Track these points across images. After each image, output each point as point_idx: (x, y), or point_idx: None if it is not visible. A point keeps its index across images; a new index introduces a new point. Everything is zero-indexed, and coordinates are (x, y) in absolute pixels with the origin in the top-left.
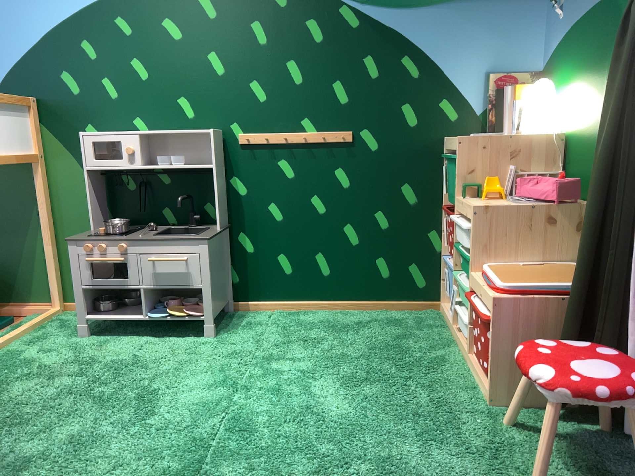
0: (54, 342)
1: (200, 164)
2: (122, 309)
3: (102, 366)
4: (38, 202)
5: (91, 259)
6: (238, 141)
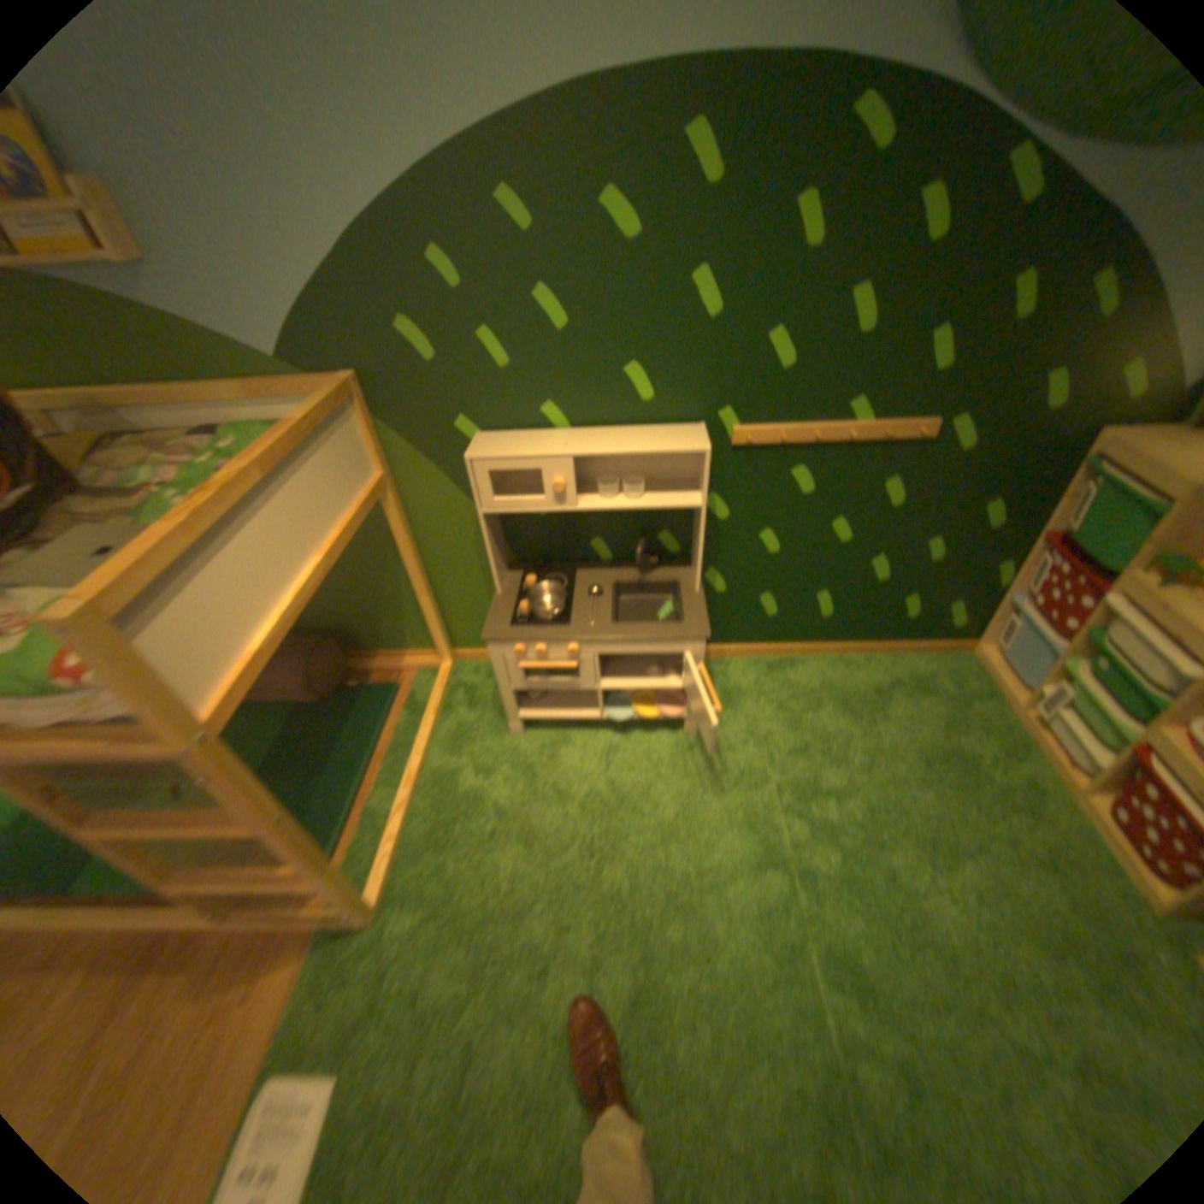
0: (482, 748)
1: (670, 493)
2: (557, 692)
3: (576, 811)
4: (391, 538)
5: (527, 668)
6: (729, 442)
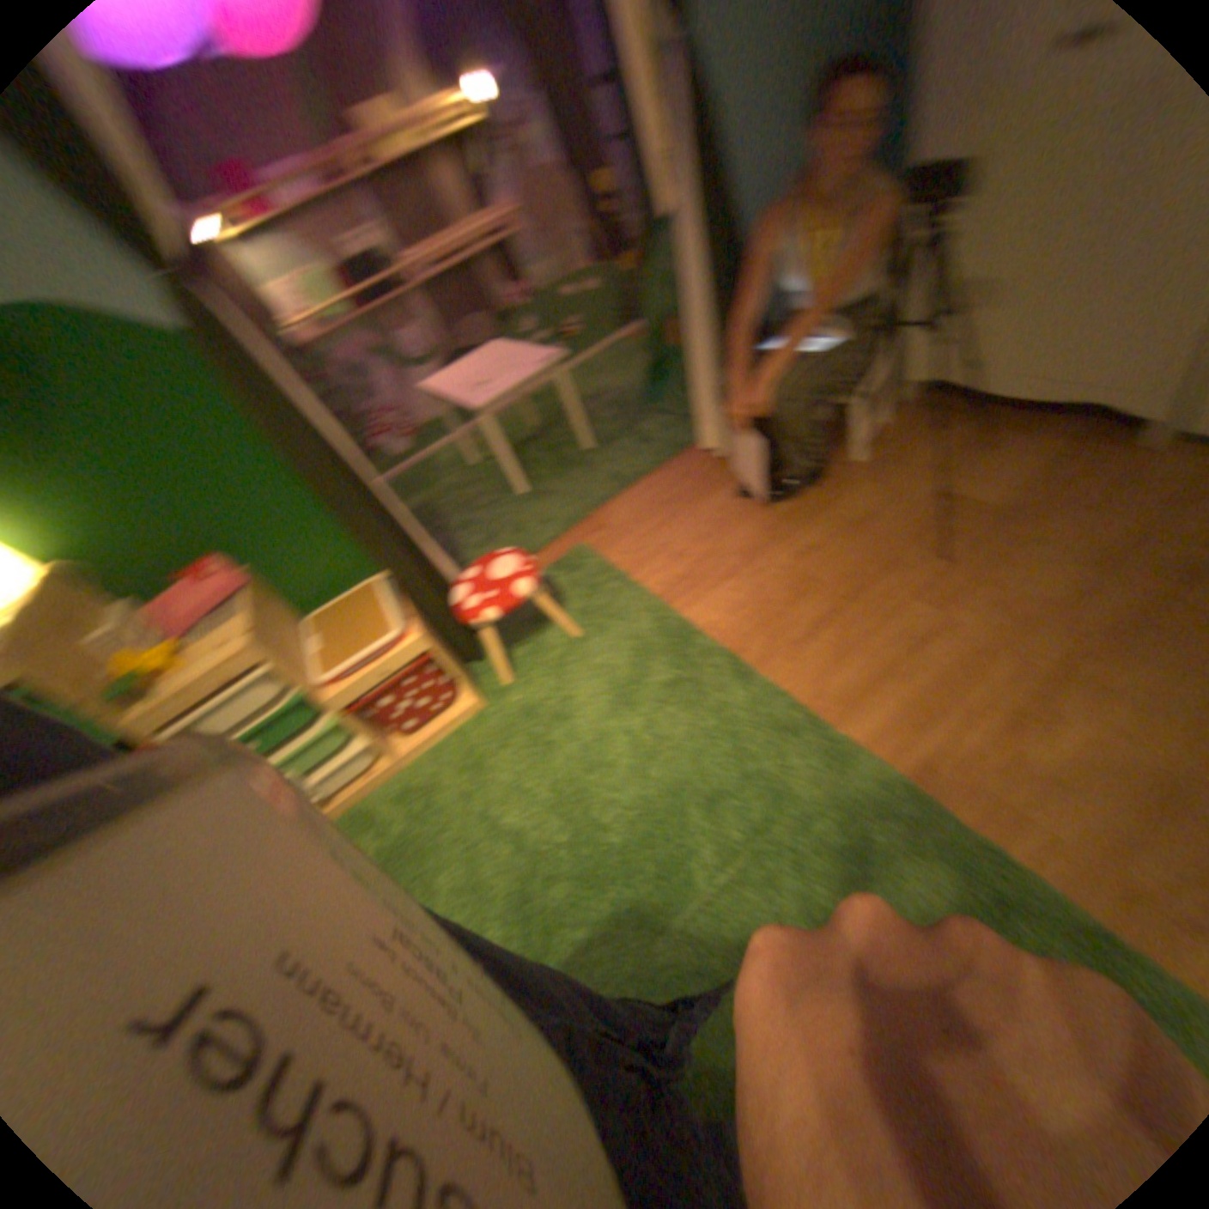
0: None
1: None
2: None
3: None
4: None
5: None
6: None
